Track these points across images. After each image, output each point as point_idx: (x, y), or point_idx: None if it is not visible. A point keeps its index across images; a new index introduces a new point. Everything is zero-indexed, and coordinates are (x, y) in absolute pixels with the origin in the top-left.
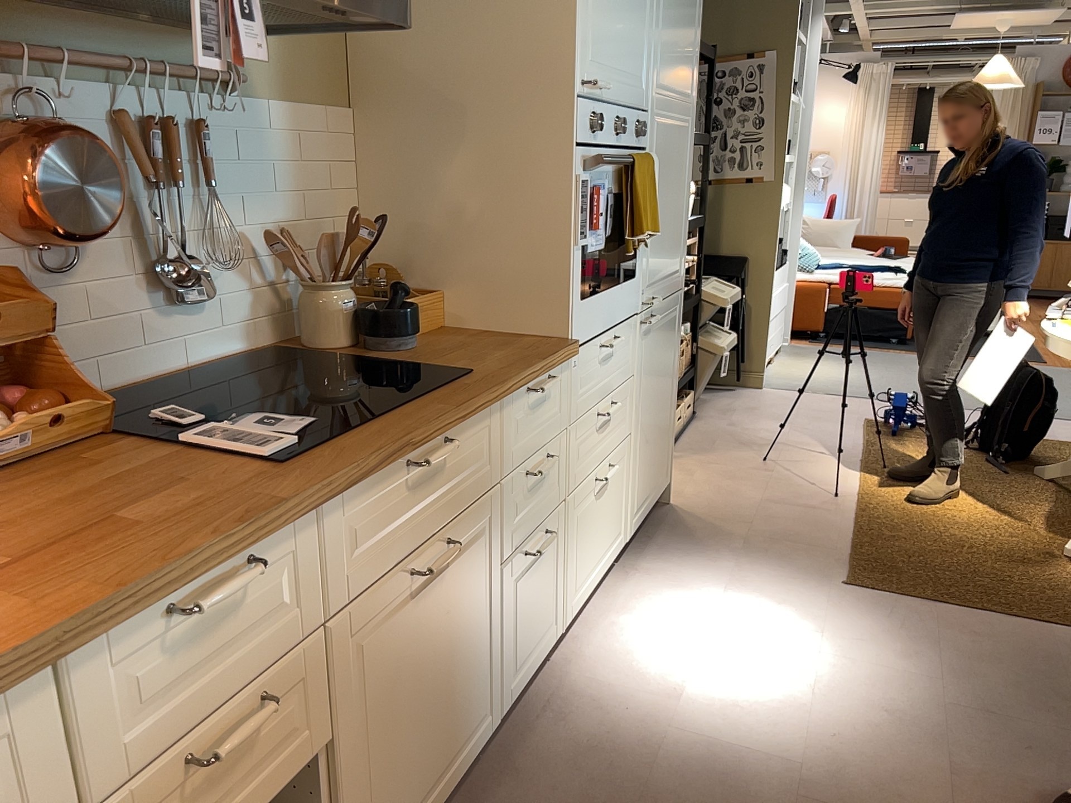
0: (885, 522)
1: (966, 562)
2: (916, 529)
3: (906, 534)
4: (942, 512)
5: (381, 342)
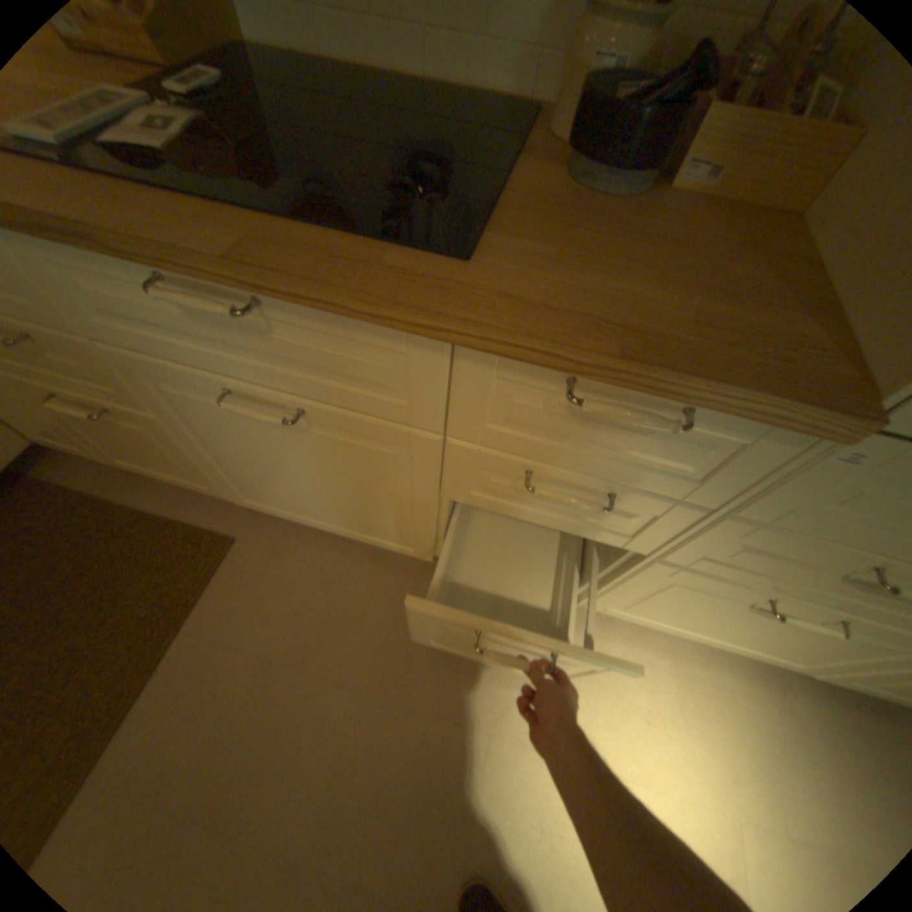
0: None
1: None
2: None
3: None
4: None
5: (576, 151)
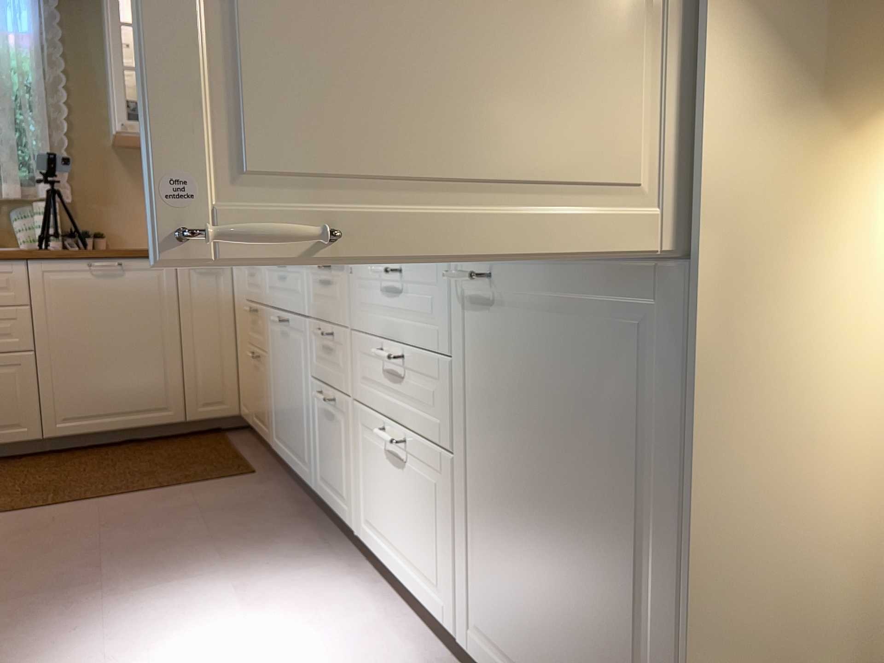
0: None
1: None
2: None
3: None
4: None
5: None
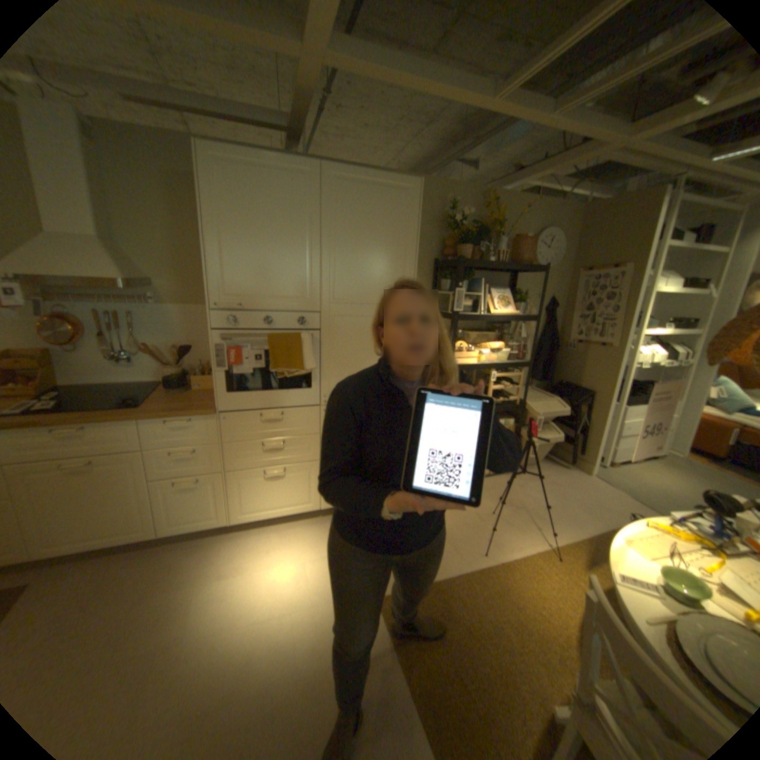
0: (479, 591)
1: (468, 652)
2: (487, 610)
3: (473, 606)
4: (534, 615)
5: (164, 390)
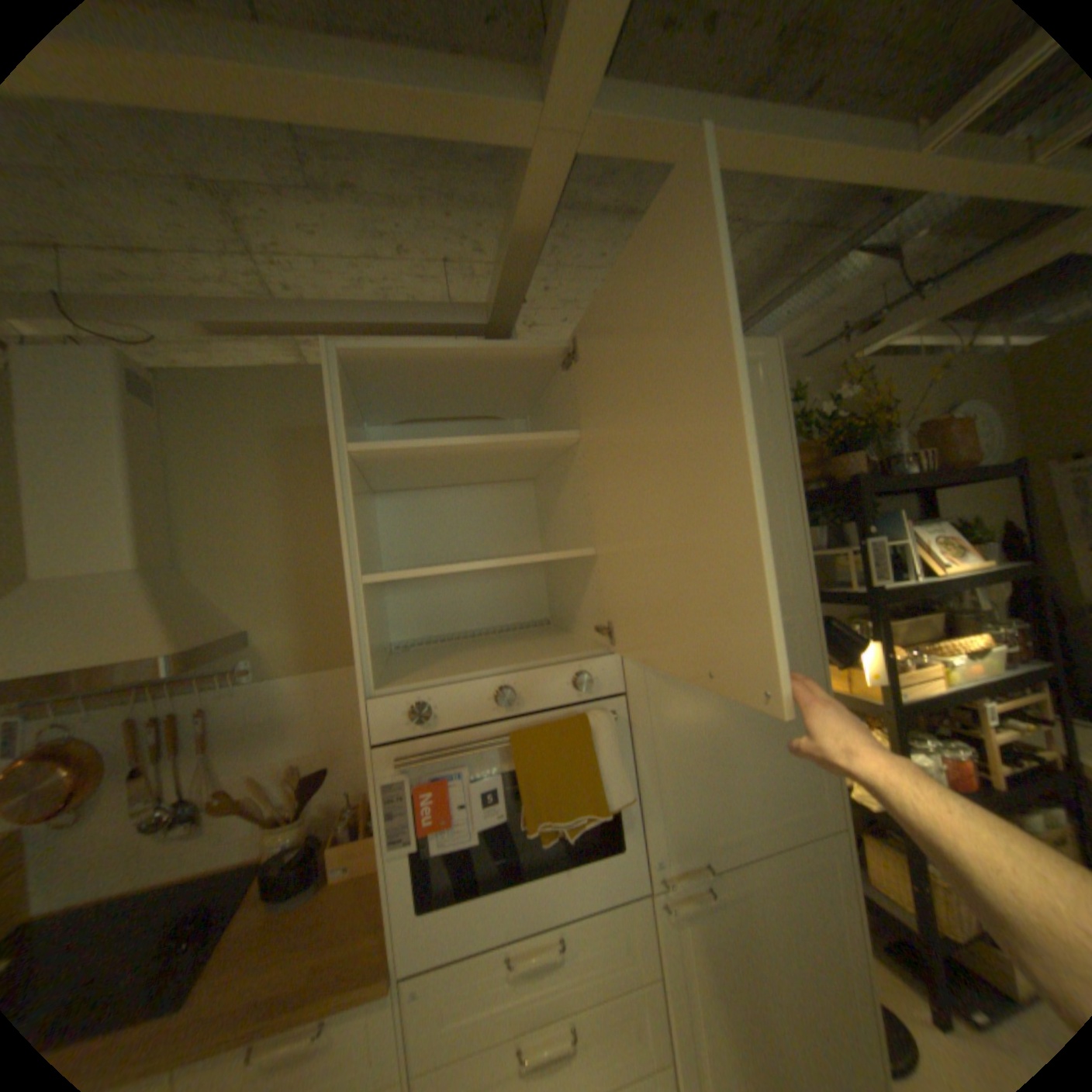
0: None
1: None
2: None
3: None
4: None
5: (264, 900)
